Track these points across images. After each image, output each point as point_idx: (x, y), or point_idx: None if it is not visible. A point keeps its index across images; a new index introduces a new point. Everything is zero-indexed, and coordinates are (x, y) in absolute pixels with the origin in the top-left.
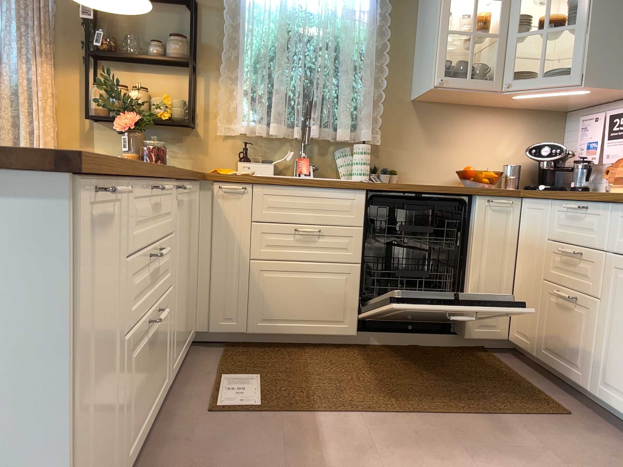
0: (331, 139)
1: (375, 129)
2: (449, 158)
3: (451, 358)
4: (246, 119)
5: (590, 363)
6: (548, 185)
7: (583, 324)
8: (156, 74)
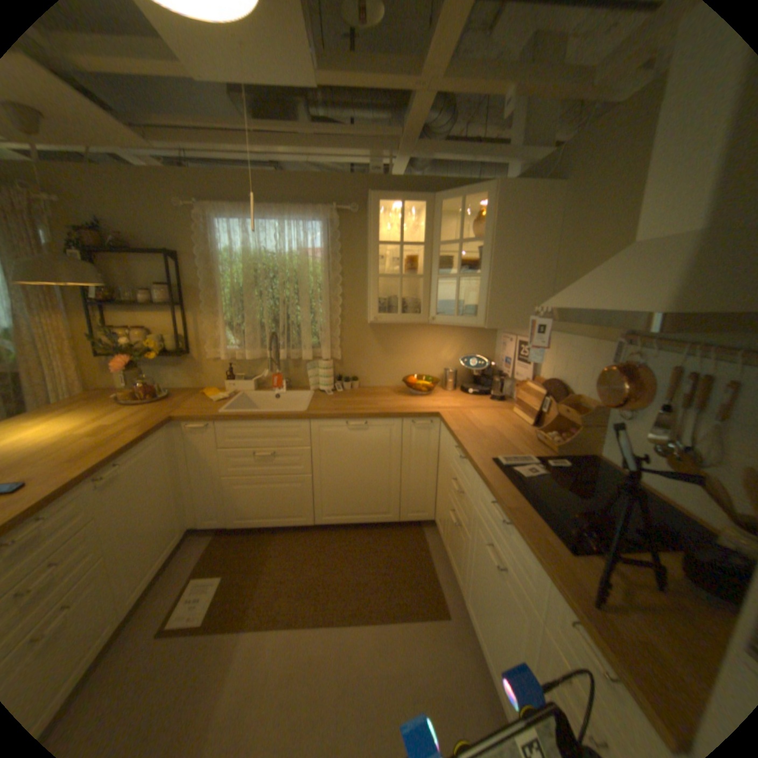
0: (300, 358)
1: (336, 347)
2: (401, 364)
3: (387, 540)
4: (228, 347)
5: (466, 582)
6: (476, 390)
7: (464, 548)
8: (150, 313)
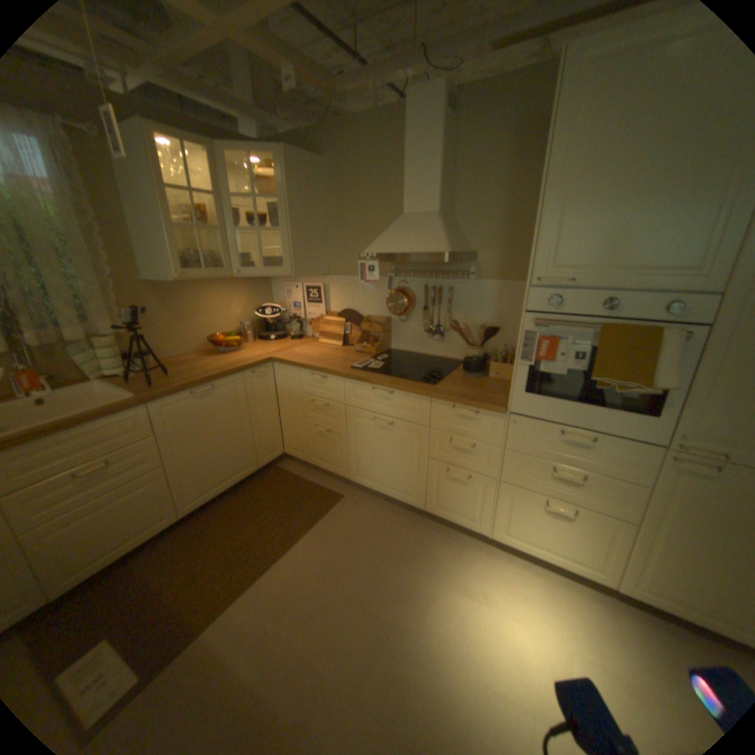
0: (55, 341)
1: (110, 318)
2: (193, 326)
3: (255, 488)
4: None
5: (345, 464)
6: (275, 335)
7: (337, 443)
8: None
